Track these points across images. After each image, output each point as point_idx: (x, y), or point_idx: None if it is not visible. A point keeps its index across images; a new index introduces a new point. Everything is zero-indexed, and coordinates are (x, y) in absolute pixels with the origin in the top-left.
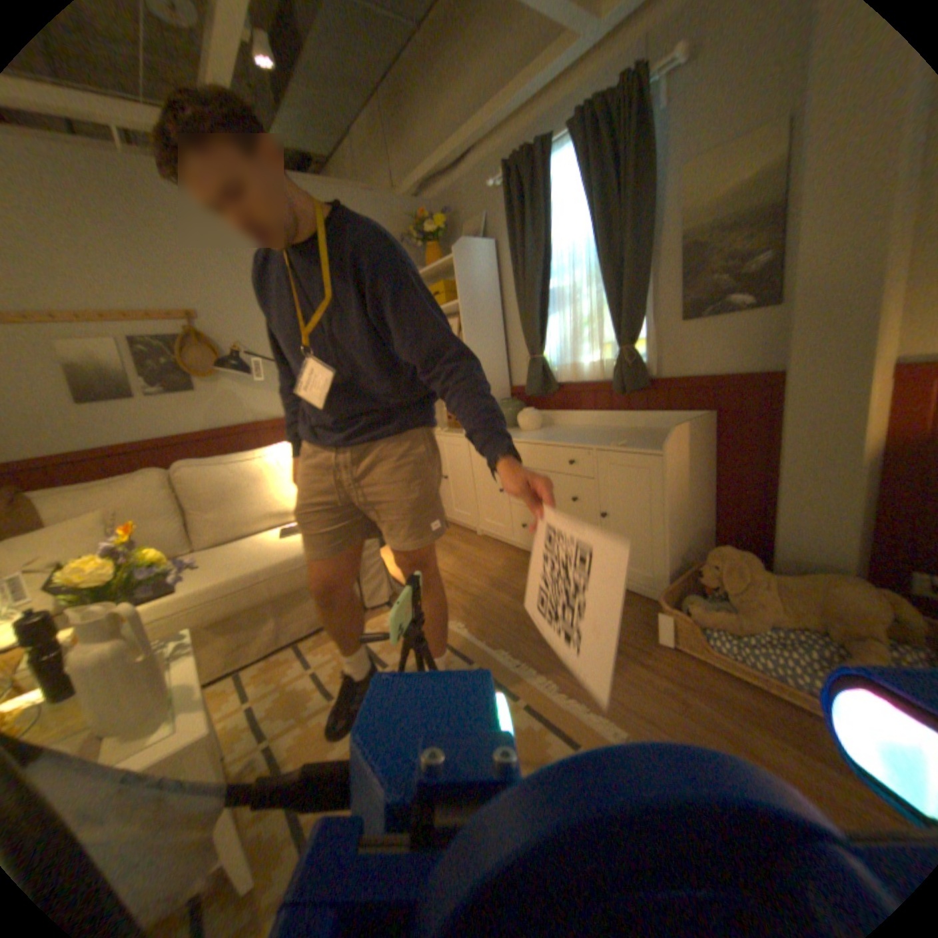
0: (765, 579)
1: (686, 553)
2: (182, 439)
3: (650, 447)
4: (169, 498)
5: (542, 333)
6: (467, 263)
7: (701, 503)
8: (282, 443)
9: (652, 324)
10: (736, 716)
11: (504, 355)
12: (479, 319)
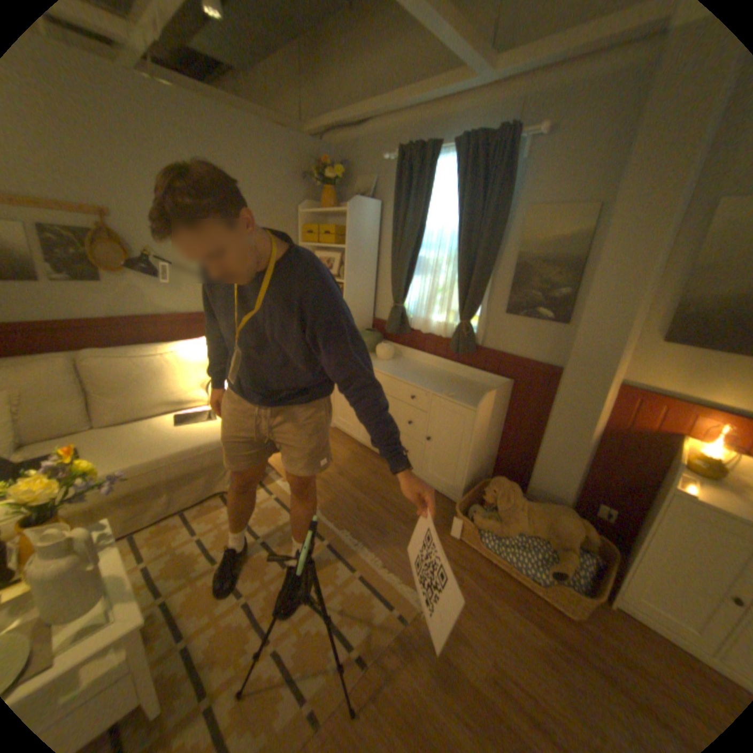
0: (521, 503)
1: (476, 473)
2: (84, 325)
3: (468, 403)
4: (73, 384)
5: (405, 289)
6: (356, 218)
7: (492, 440)
8: (181, 343)
9: (484, 308)
10: (489, 590)
11: (372, 294)
12: (358, 265)
